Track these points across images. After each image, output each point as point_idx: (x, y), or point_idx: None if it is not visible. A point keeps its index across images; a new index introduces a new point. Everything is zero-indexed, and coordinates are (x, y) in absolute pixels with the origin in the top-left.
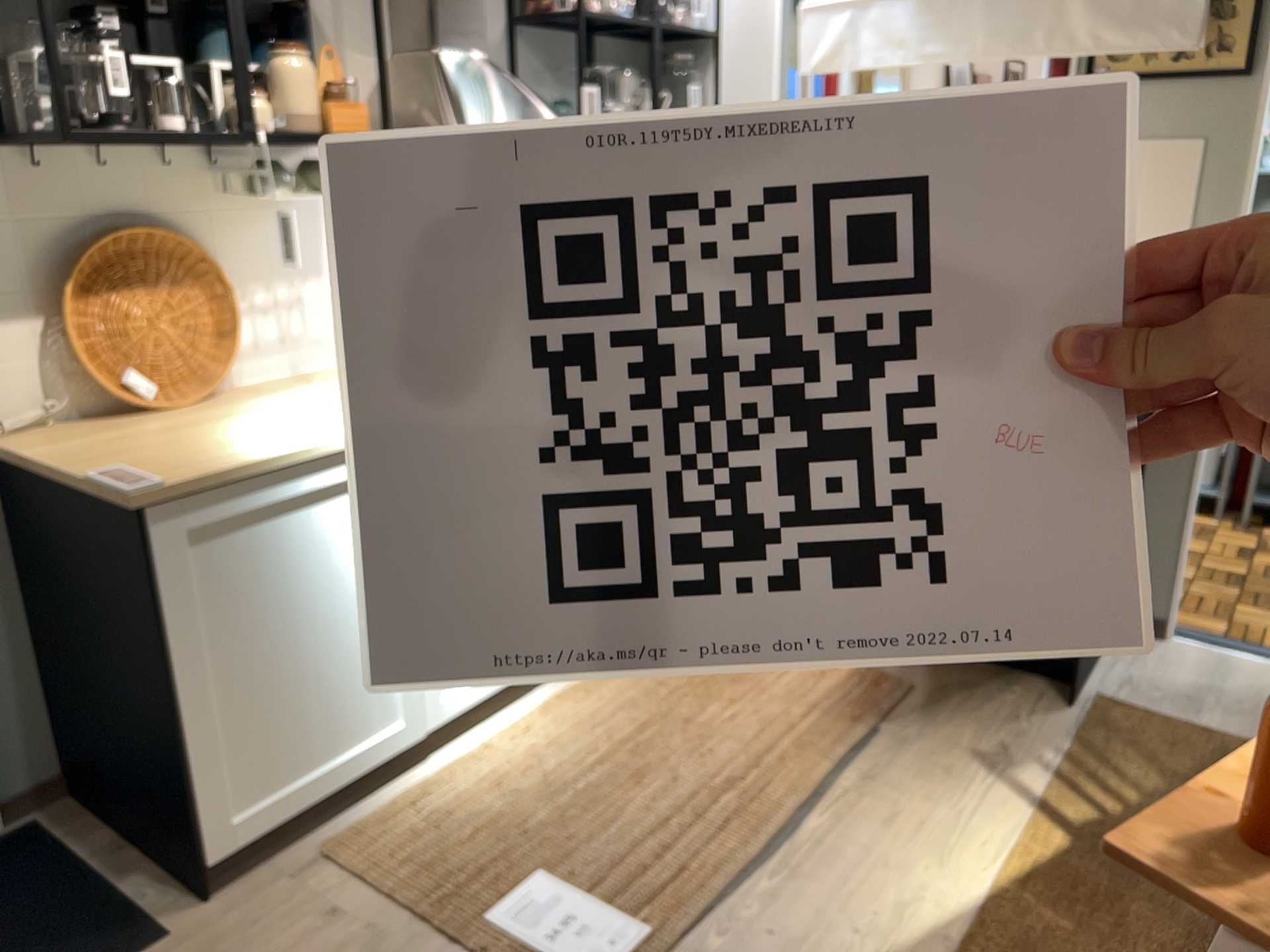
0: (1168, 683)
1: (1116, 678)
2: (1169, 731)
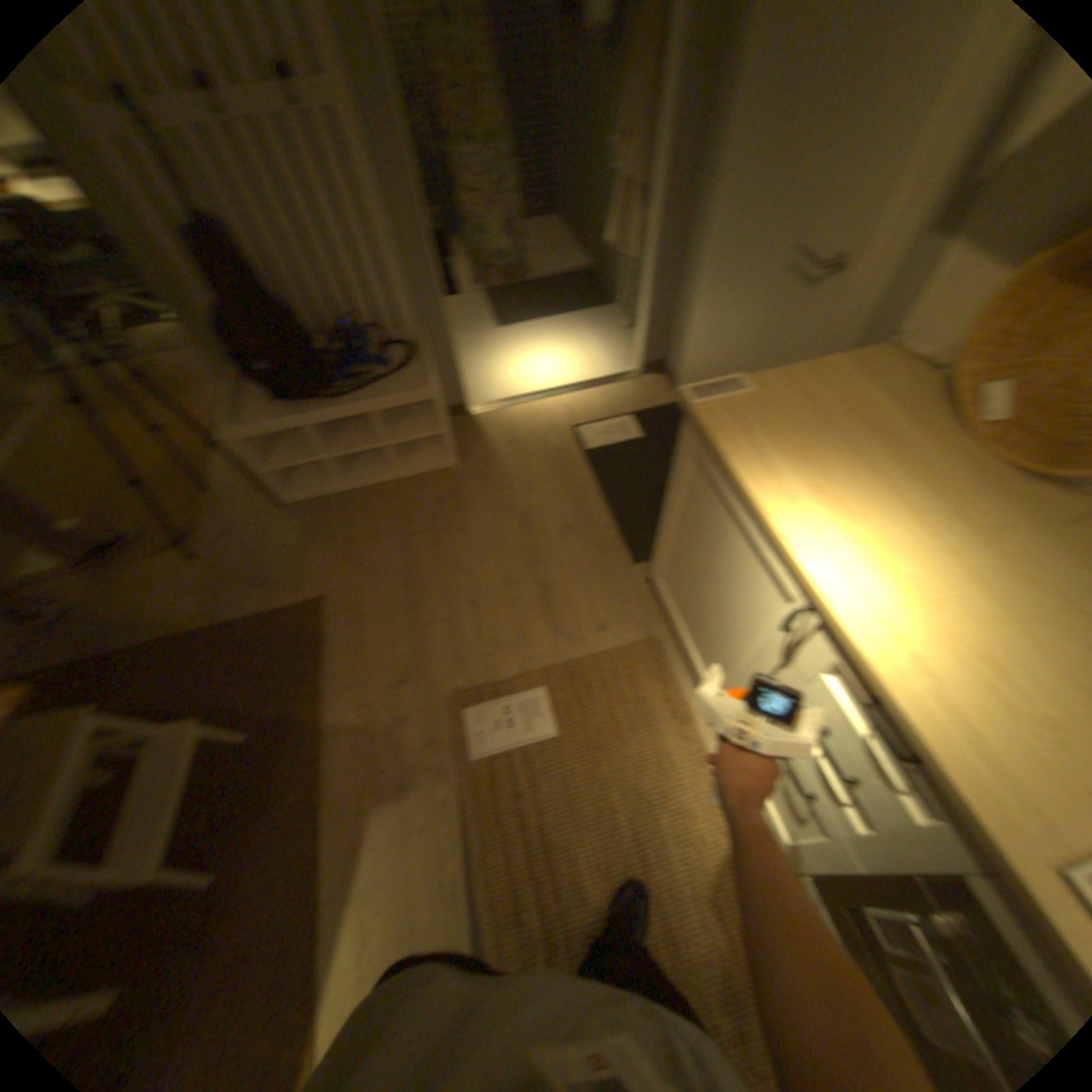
0: None
1: None
2: None
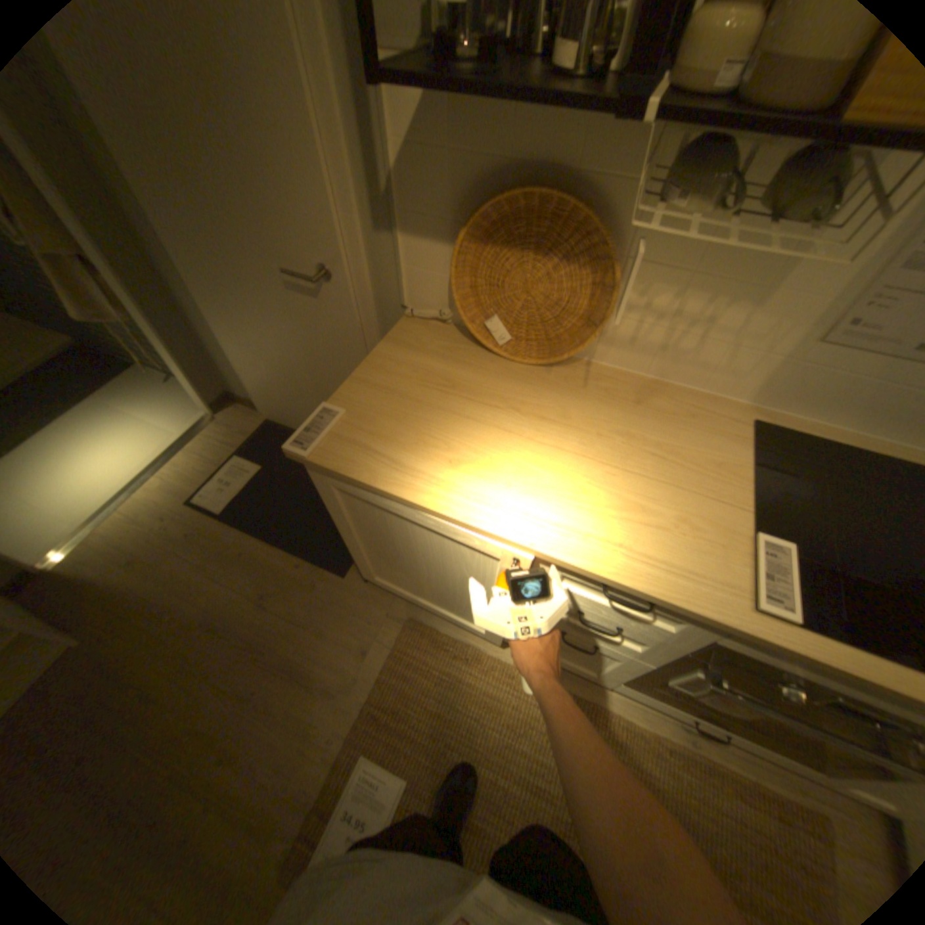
0: None
1: None
2: None
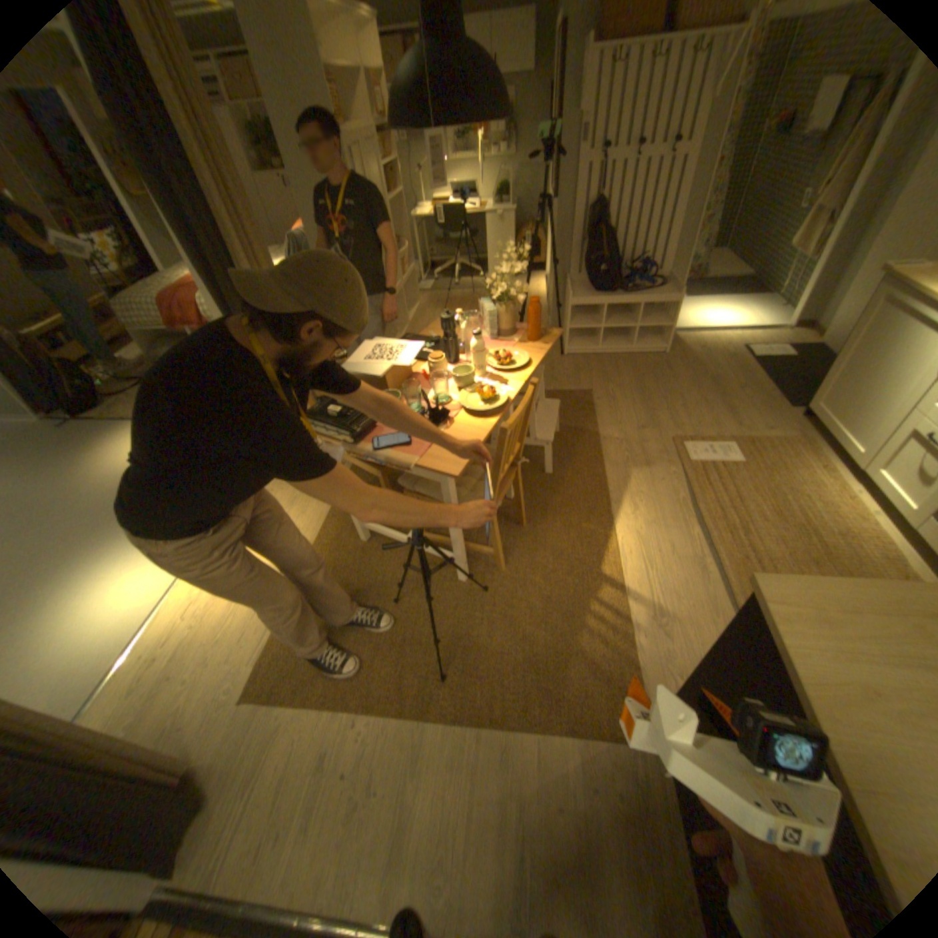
0: (618, 817)
1: (657, 801)
2: (594, 715)
